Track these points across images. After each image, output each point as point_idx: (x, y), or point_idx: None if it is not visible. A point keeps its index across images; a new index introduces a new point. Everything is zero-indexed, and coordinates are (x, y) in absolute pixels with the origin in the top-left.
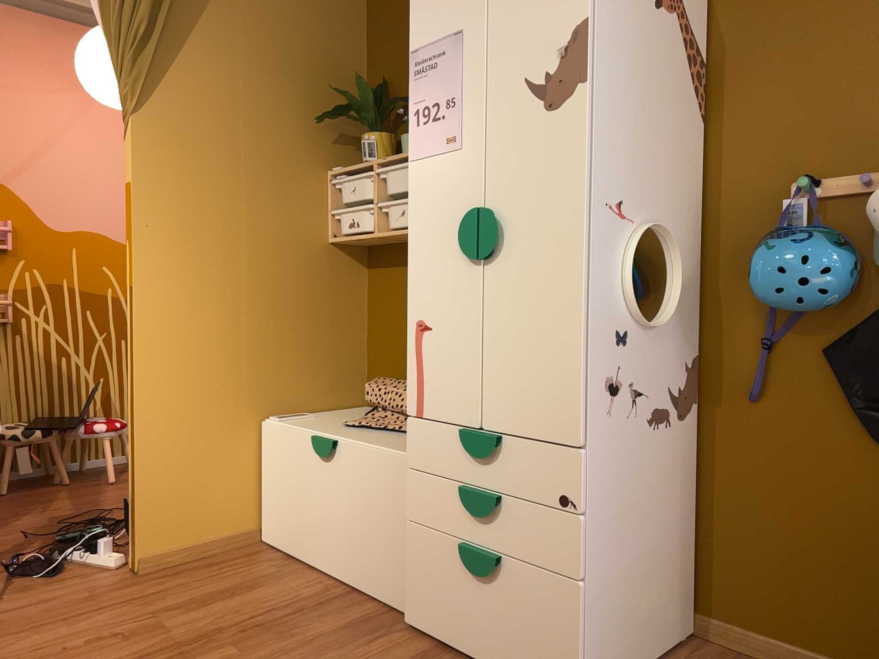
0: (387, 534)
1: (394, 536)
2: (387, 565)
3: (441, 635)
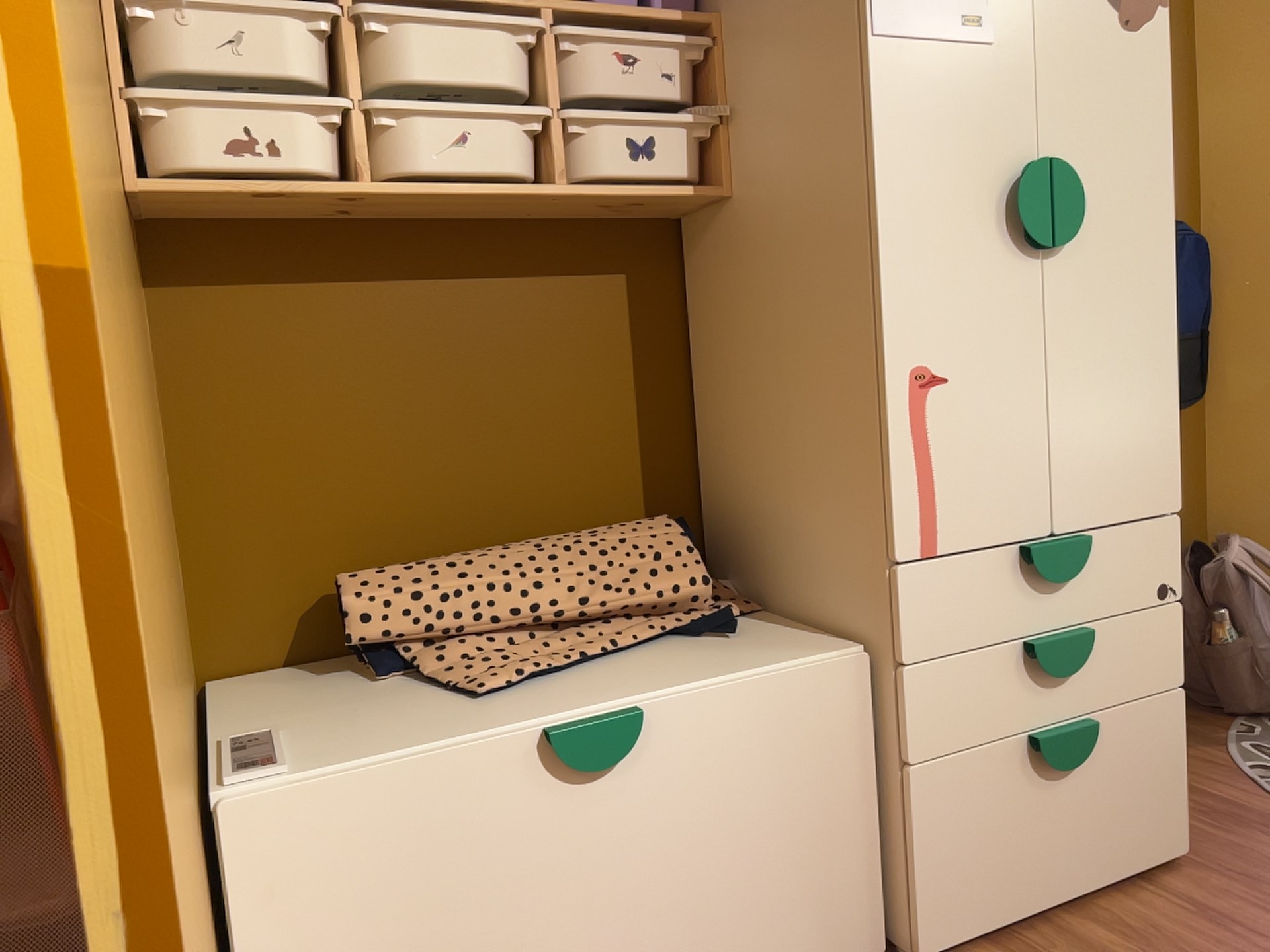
0: (818, 833)
1: (836, 827)
2: (822, 898)
3: (999, 915)
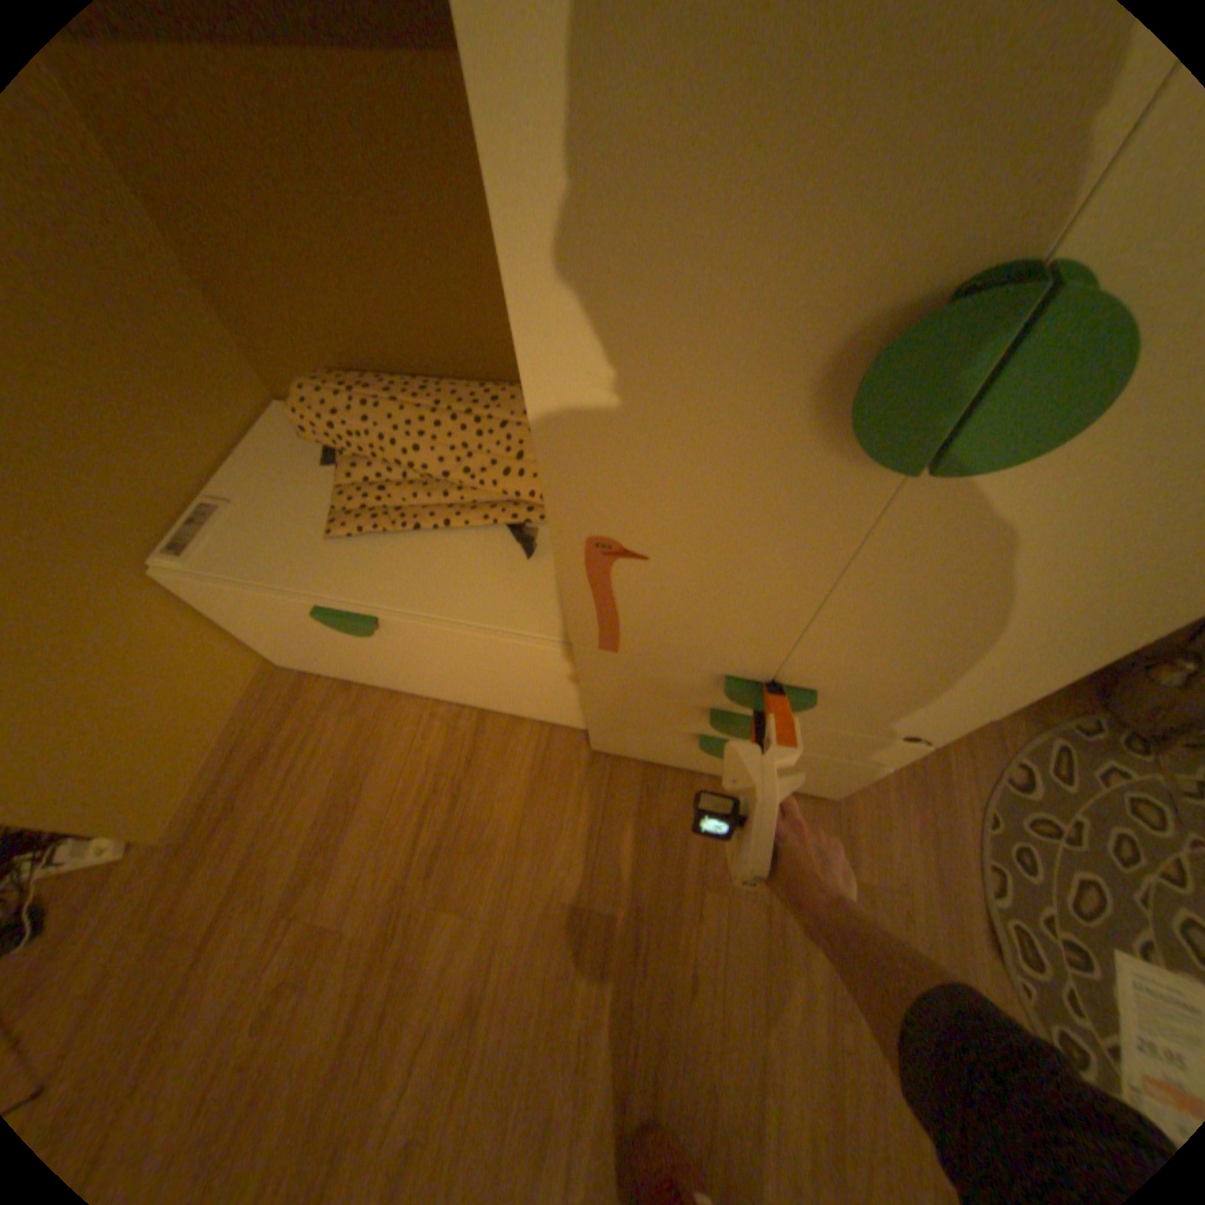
0: (532, 690)
1: (546, 693)
2: (538, 705)
3: (652, 760)
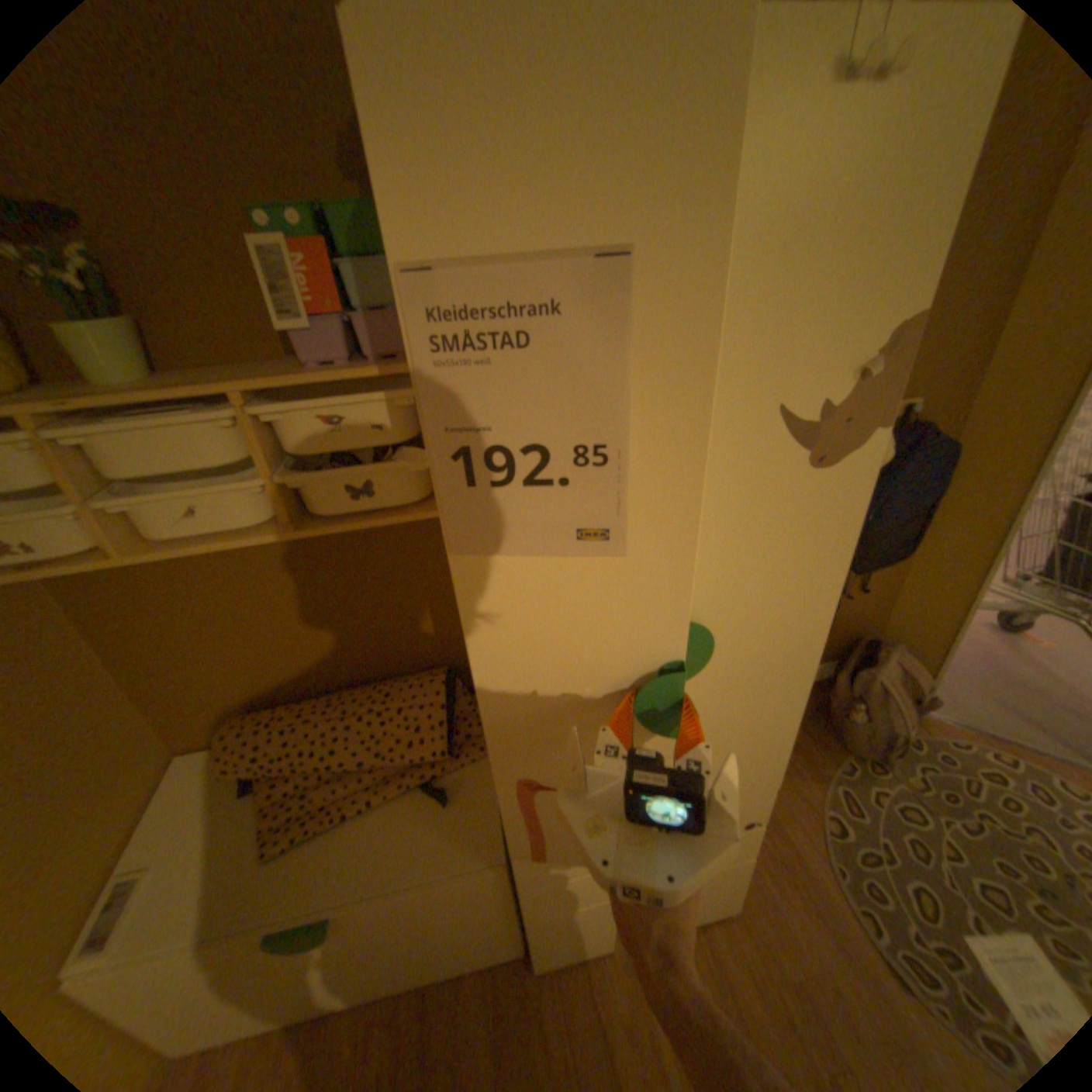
0: (470, 933)
1: (483, 929)
2: (476, 949)
3: (589, 956)
